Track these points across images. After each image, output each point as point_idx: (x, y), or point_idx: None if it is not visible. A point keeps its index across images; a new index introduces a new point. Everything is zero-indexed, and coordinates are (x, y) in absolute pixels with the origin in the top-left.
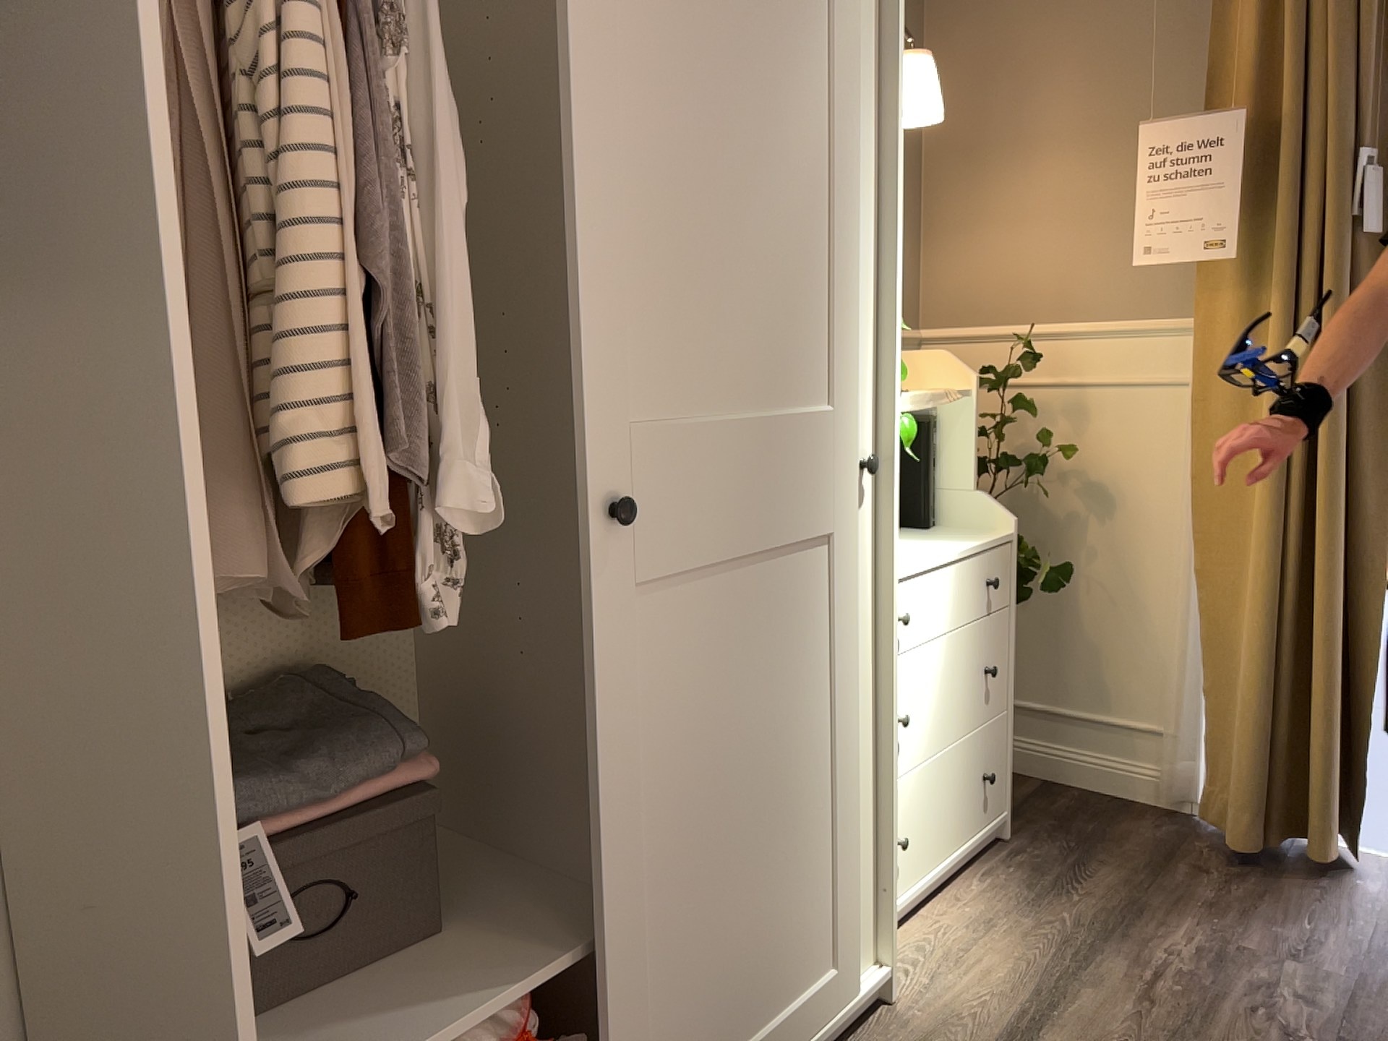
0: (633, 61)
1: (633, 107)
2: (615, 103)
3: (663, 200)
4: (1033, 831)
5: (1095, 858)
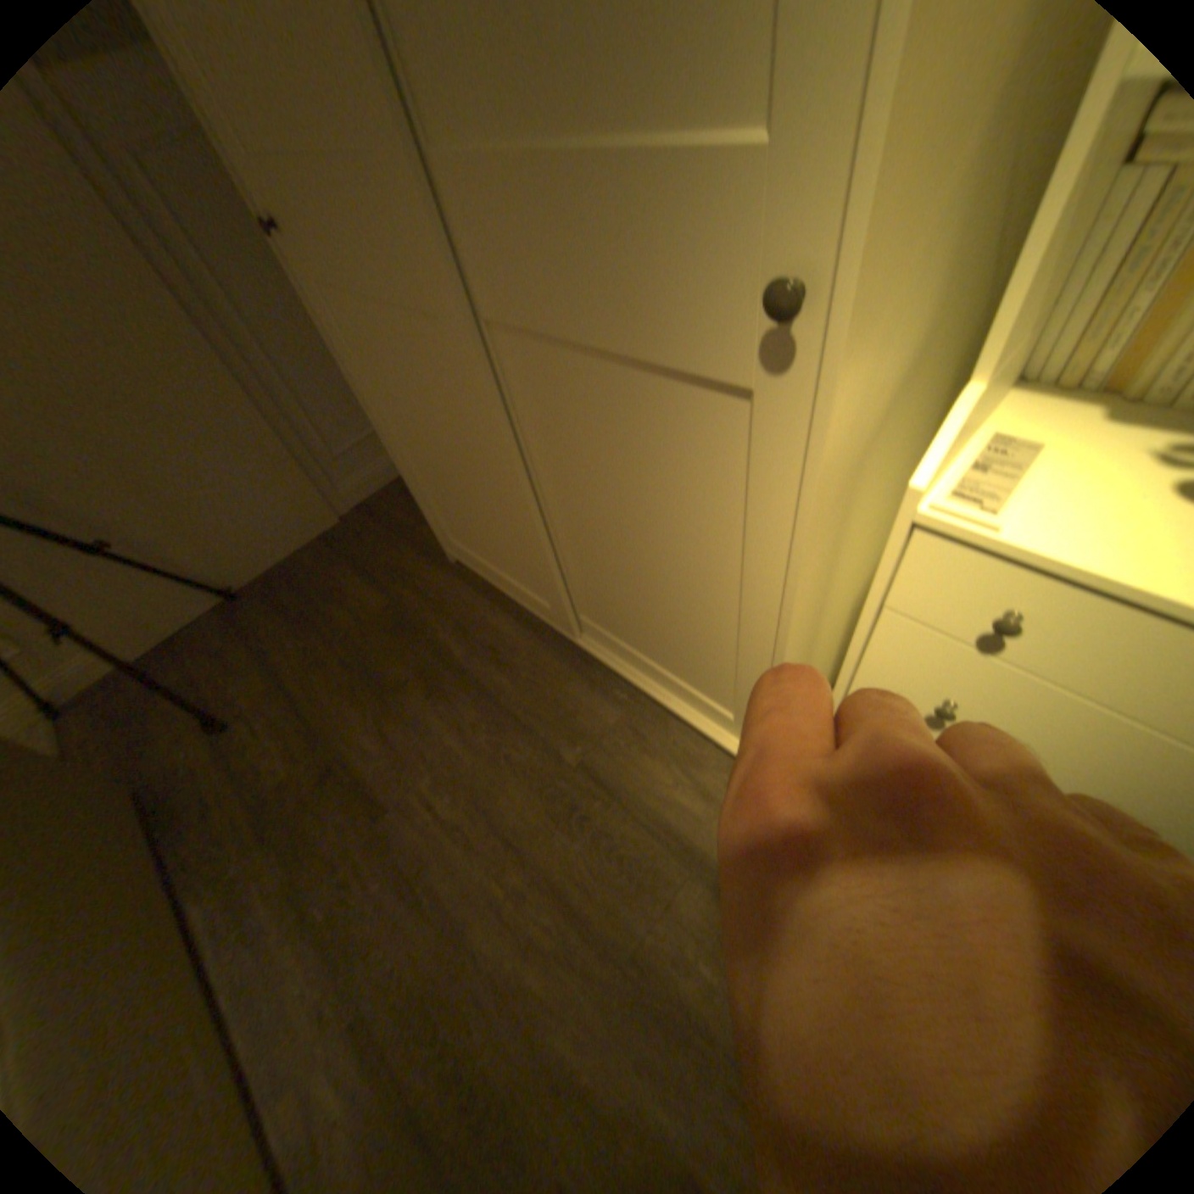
0: None
1: None
2: None
3: None
4: None
5: None
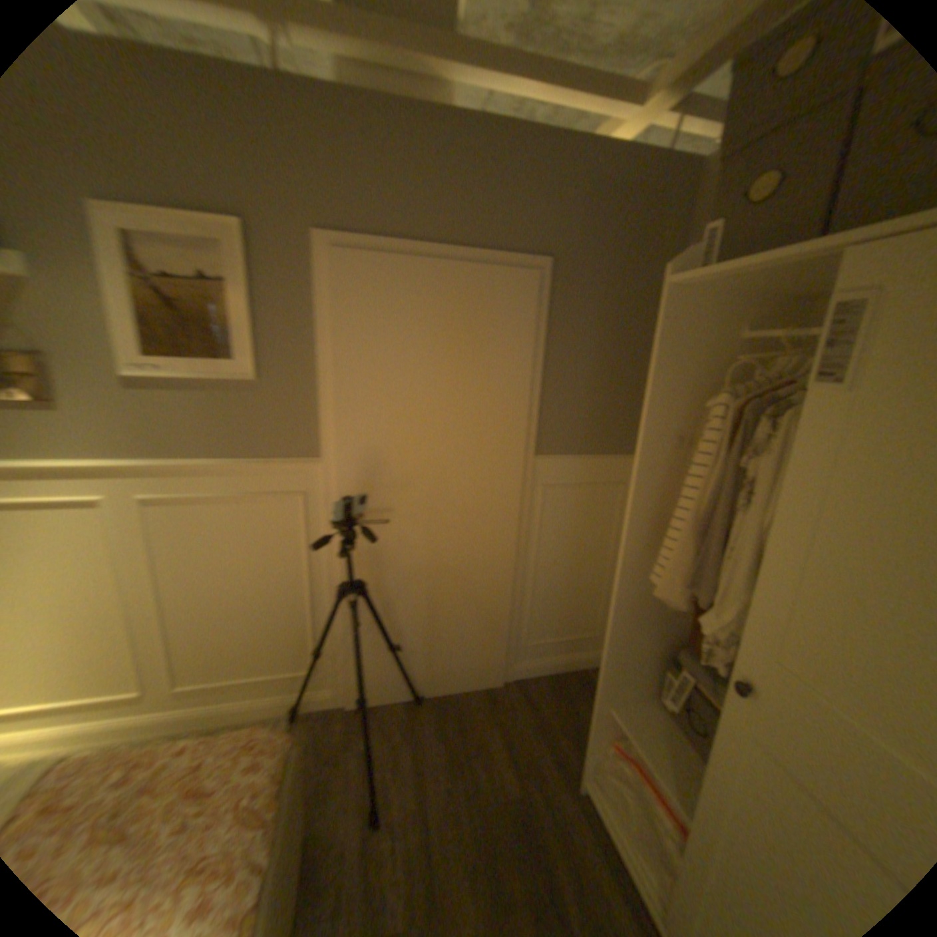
0: (842, 477)
1: (834, 503)
2: (820, 498)
3: (844, 565)
4: None
5: None
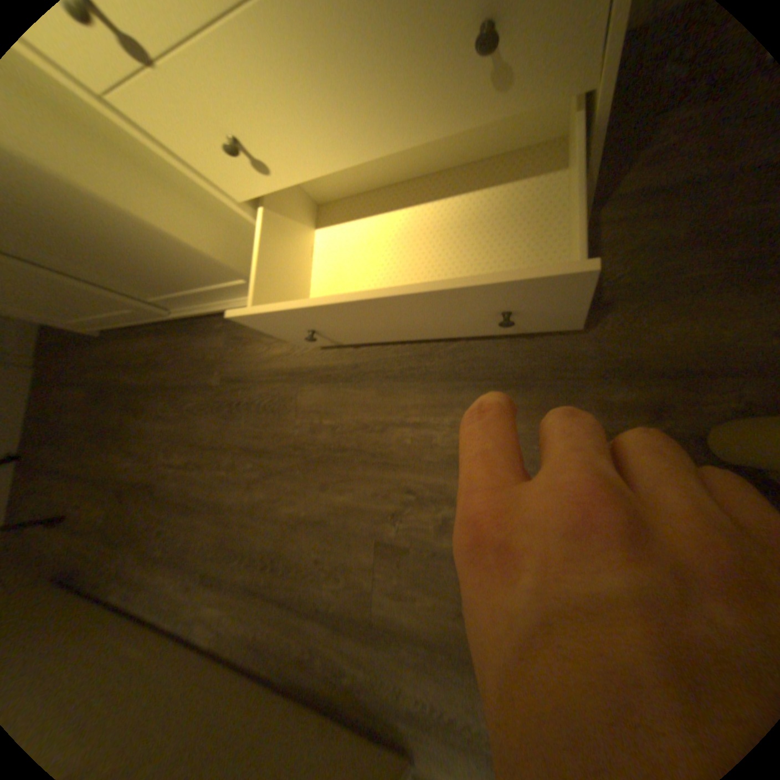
0: None
1: None
2: None
3: None
4: (639, 228)
5: (608, 311)
